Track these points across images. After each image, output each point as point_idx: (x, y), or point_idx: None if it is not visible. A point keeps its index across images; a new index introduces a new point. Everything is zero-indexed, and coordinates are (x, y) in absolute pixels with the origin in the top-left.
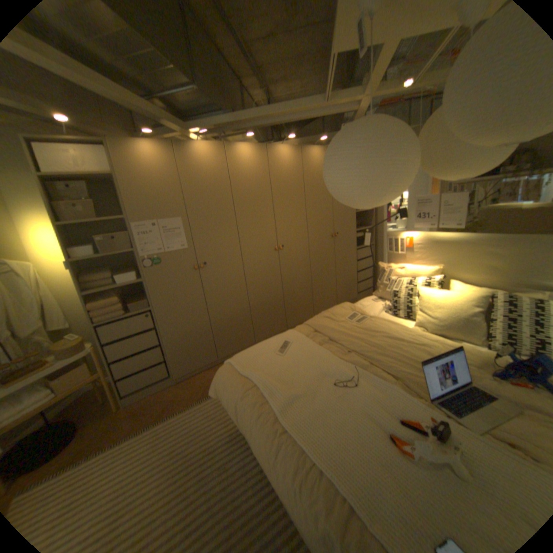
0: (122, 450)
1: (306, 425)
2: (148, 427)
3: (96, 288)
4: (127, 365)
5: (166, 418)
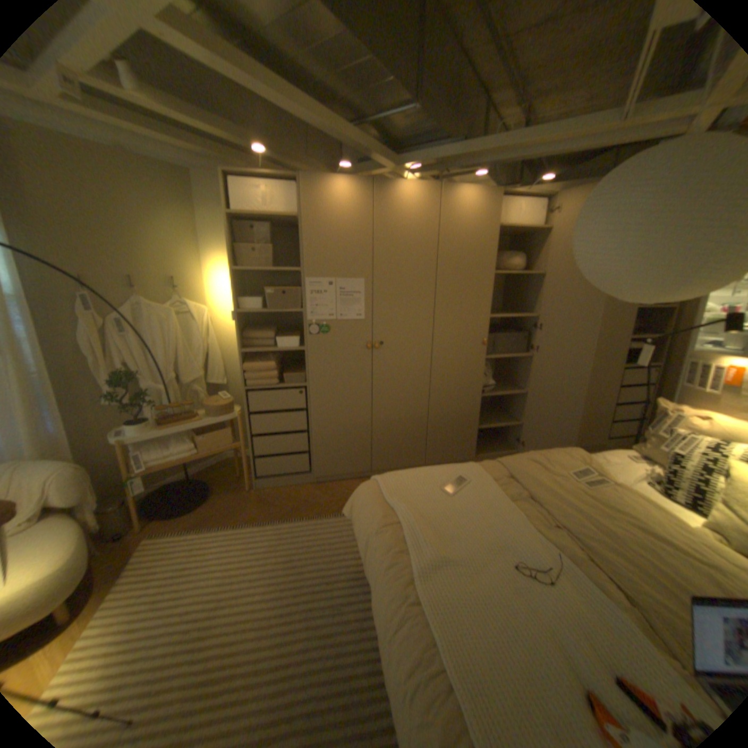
0: (242, 536)
1: (452, 608)
2: (274, 521)
3: (257, 347)
4: (270, 443)
5: (295, 519)
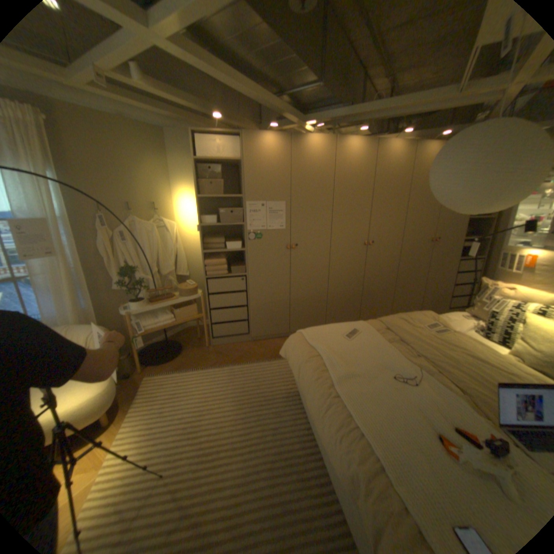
0: (209, 374)
1: (358, 398)
2: (228, 365)
3: (213, 249)
4: (222, 314)
5: (242, 363)
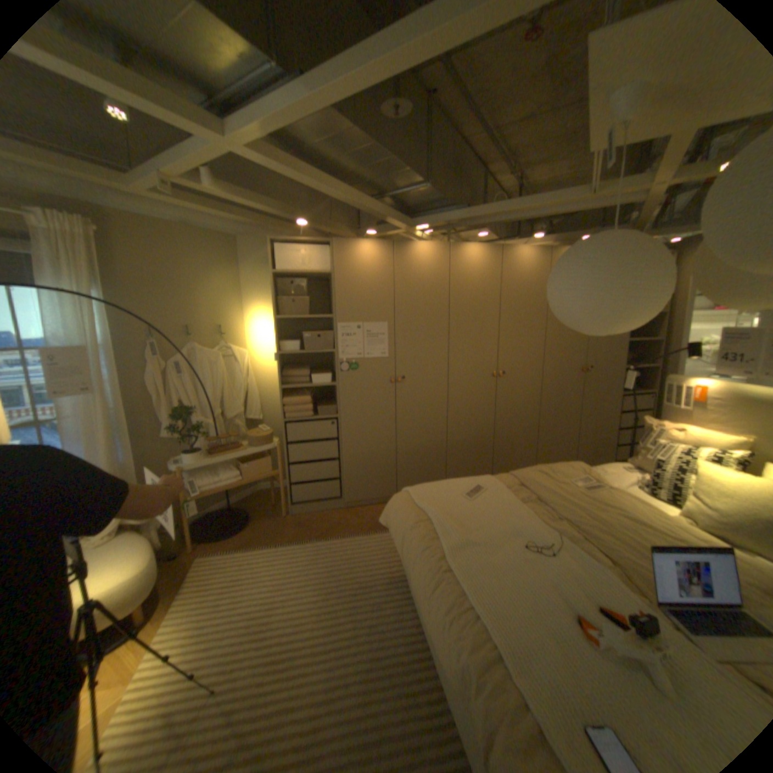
0: (285, 553)
1: (476, 572)
2: (312, 540)
3: (294, 384)
4: (305, 470)
5: (331, 538)
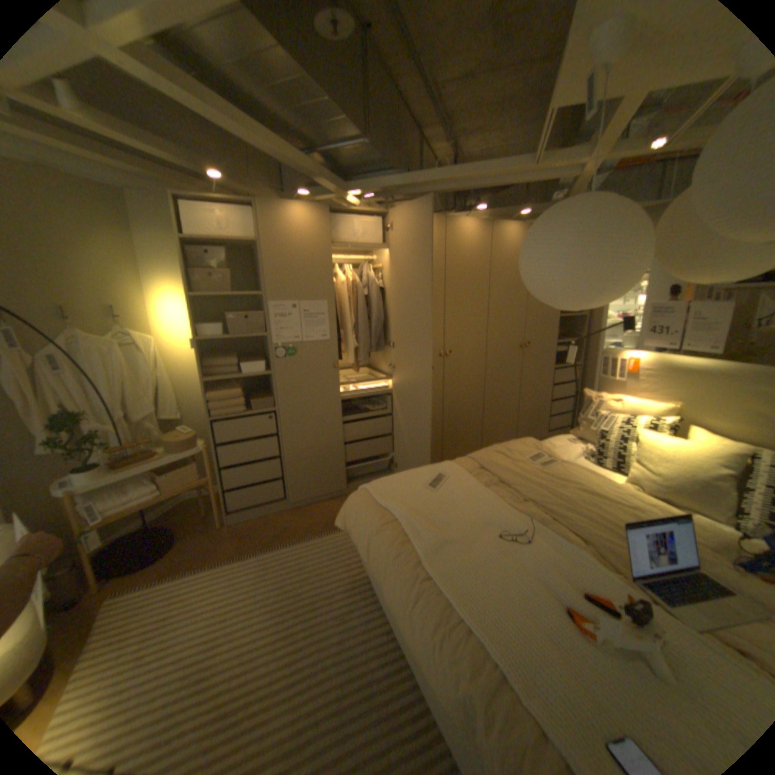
0: (225, 573)
1: (457, 575)
2: (256, 553)
3: (219, 375)
4: (241, 473)
5: (278, 547)
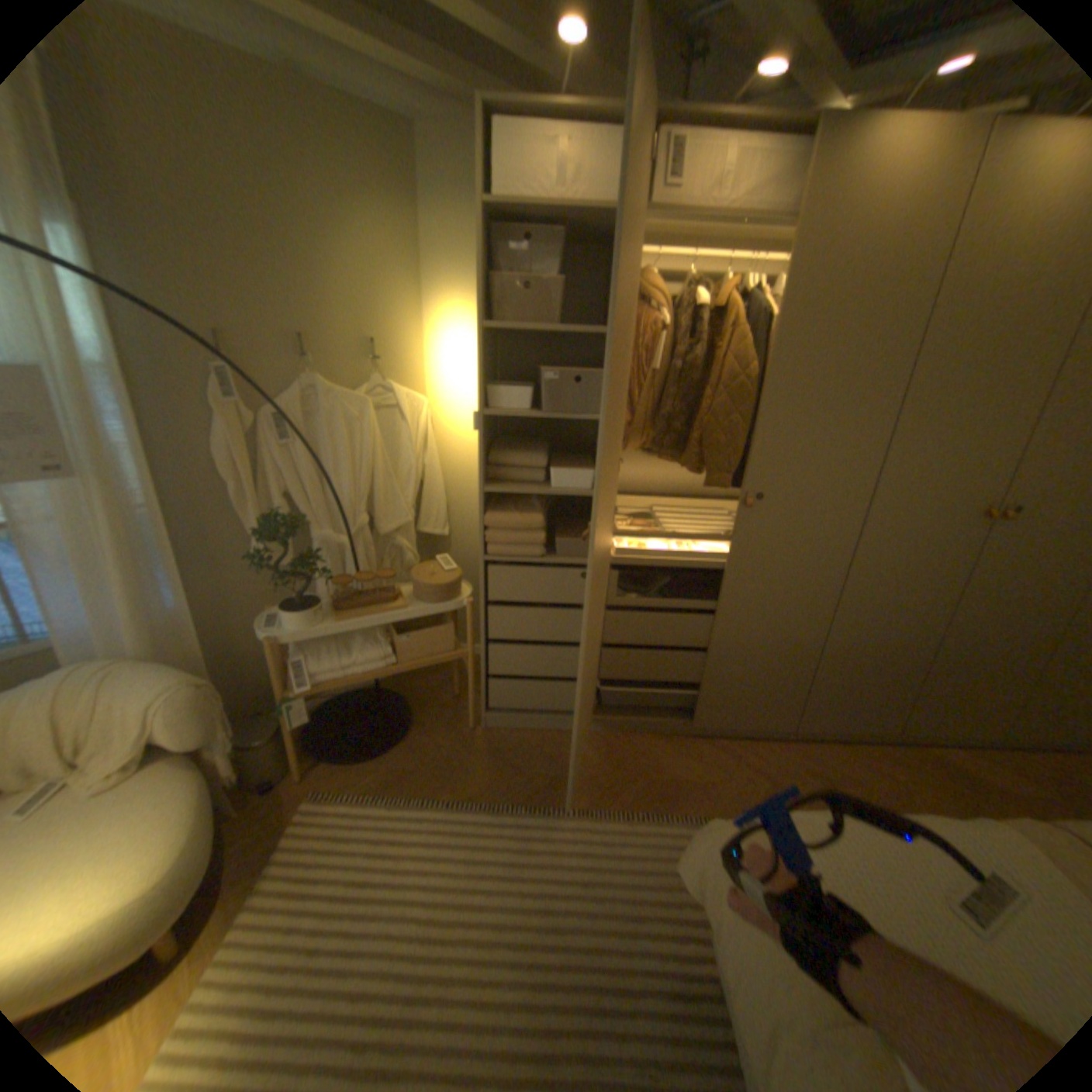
0: (463, 829)
1: None
2: (517, 805)
3: (512, 482)
4: (518, 656)
5: (554, 808)
